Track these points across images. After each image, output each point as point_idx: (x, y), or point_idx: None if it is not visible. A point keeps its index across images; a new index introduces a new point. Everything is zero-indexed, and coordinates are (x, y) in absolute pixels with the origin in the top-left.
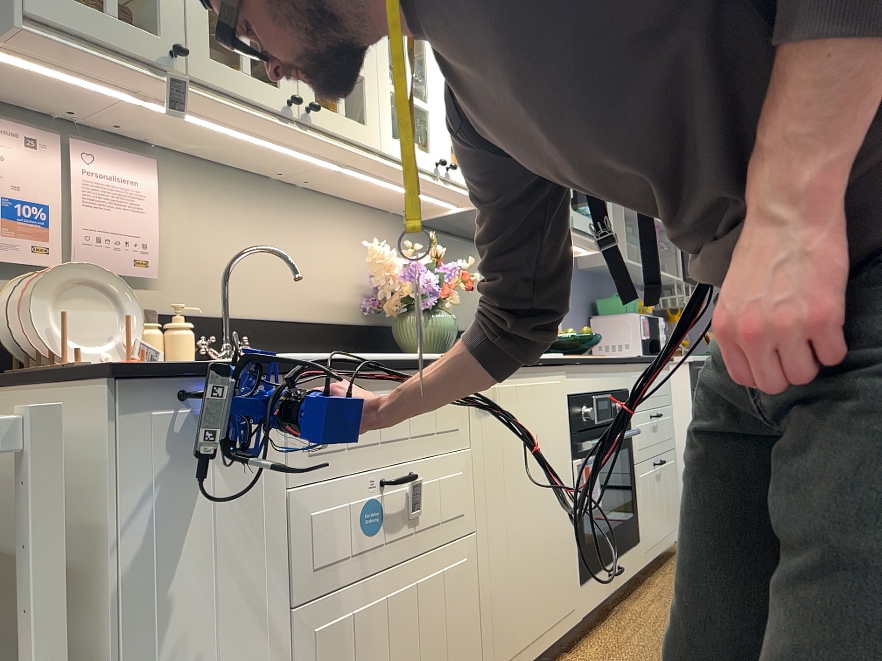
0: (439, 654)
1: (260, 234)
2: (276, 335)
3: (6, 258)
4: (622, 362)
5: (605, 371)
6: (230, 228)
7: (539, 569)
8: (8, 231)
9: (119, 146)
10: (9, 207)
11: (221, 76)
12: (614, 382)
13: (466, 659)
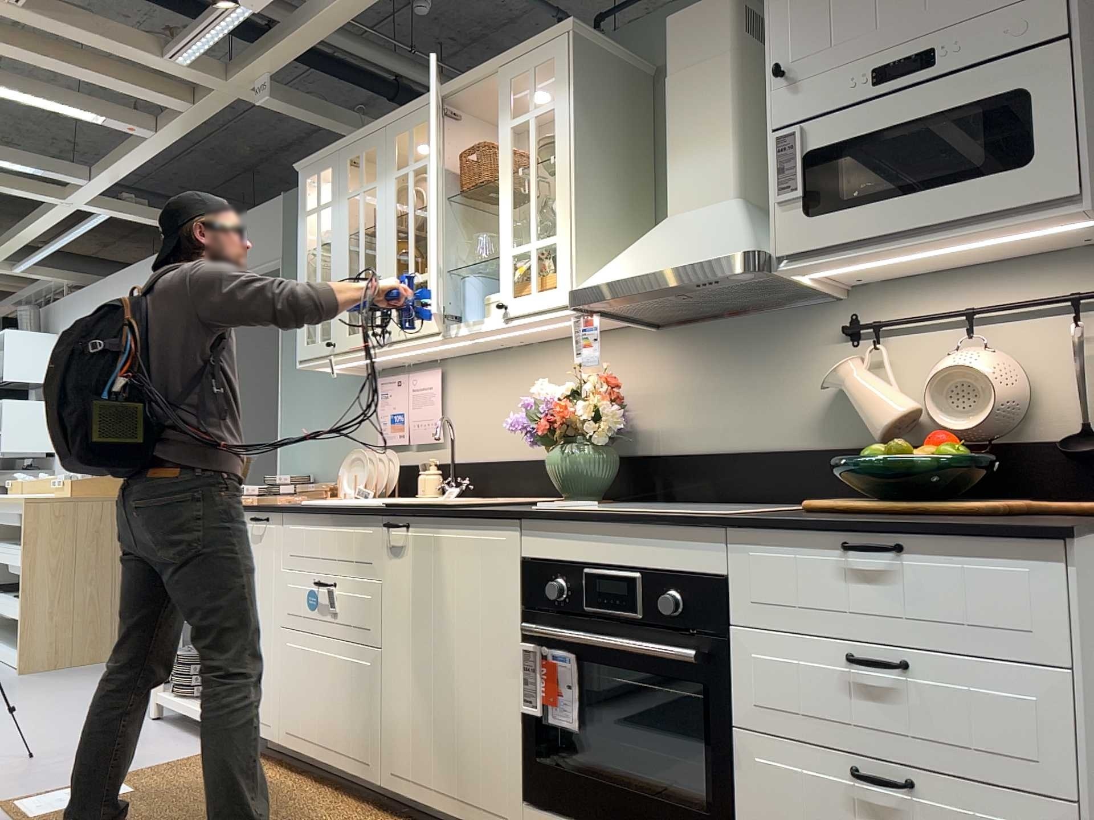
0: (346, 714)
1: (503, 393)
2: (508, 473)
3: (393, 442)
4: (679, 524)
5: (631, 534)
6: (484, 395)
7: (448, 729)
8: (391, 429)
9: (431, 365)
10: (391, 418)
11: (350, 342)
12: (657, 557)
13: (365, 737)
